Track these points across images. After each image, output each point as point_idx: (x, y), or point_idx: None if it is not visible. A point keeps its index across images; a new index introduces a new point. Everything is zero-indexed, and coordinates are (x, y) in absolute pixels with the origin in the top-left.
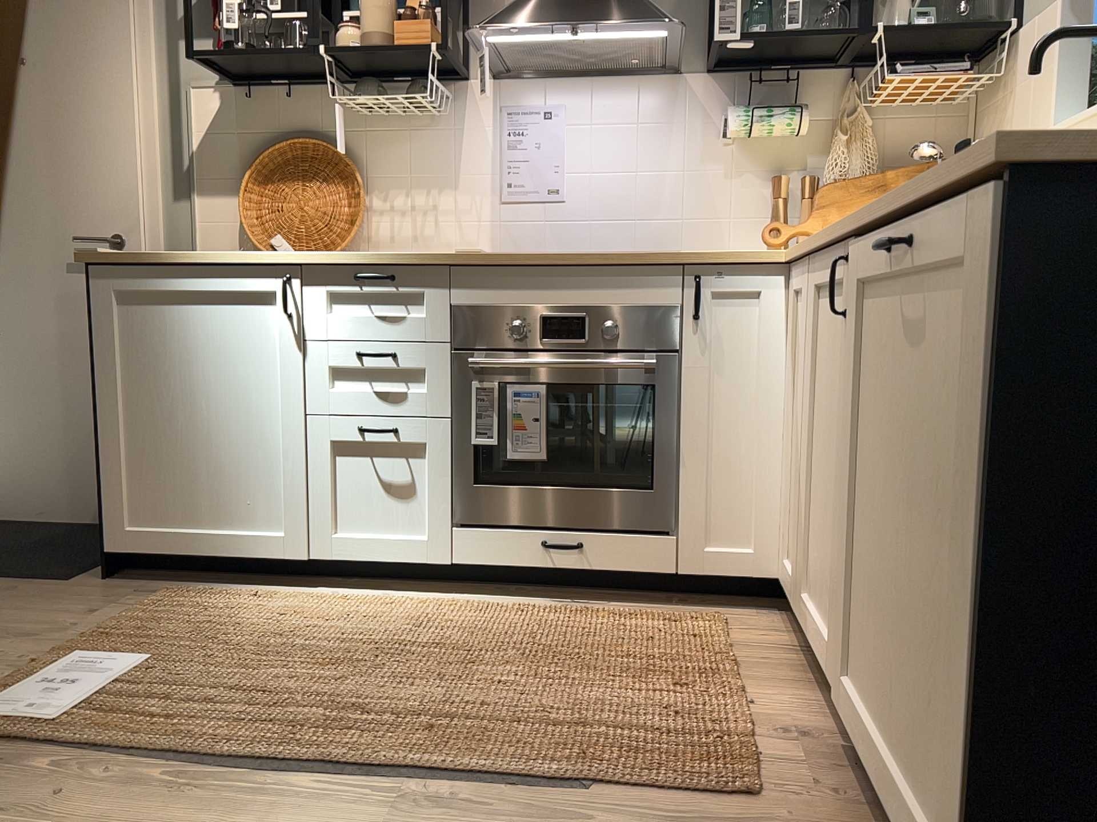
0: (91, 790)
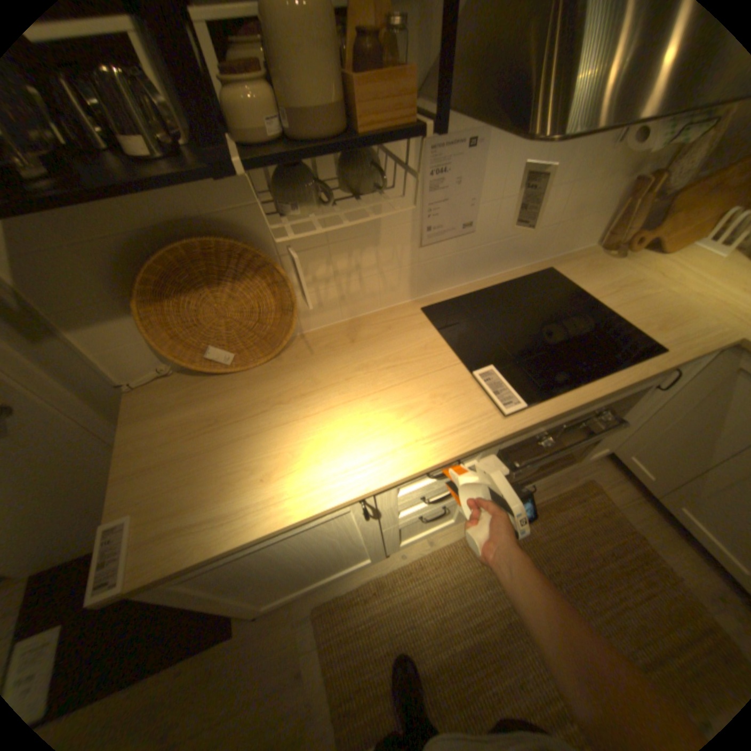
0: None
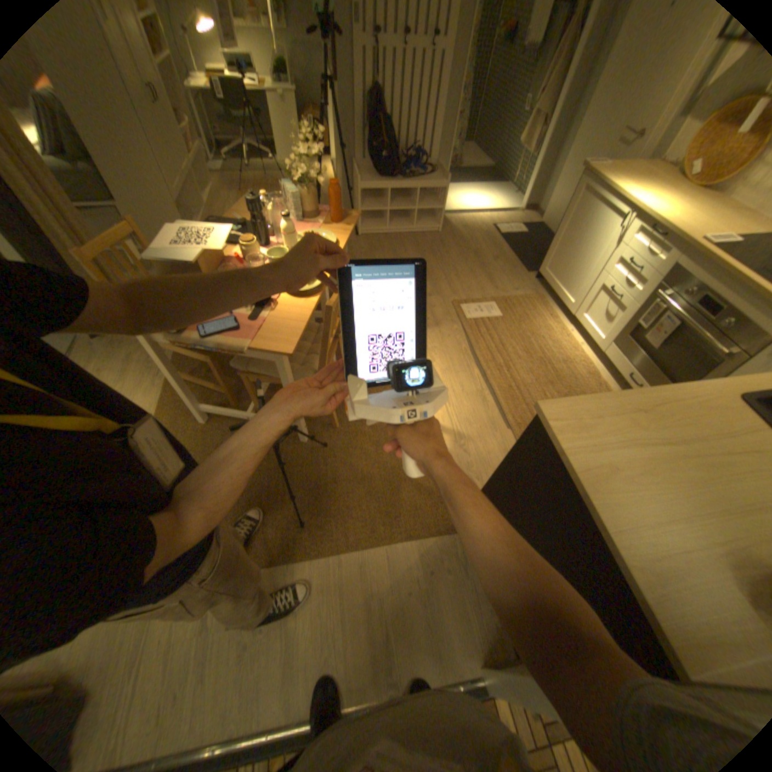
0: (454, 338)
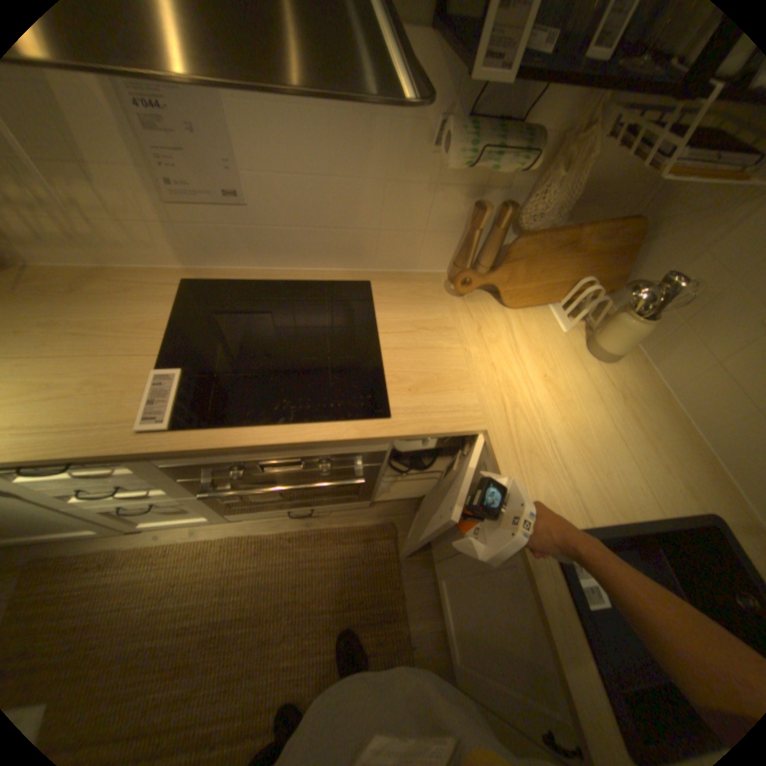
0: None
